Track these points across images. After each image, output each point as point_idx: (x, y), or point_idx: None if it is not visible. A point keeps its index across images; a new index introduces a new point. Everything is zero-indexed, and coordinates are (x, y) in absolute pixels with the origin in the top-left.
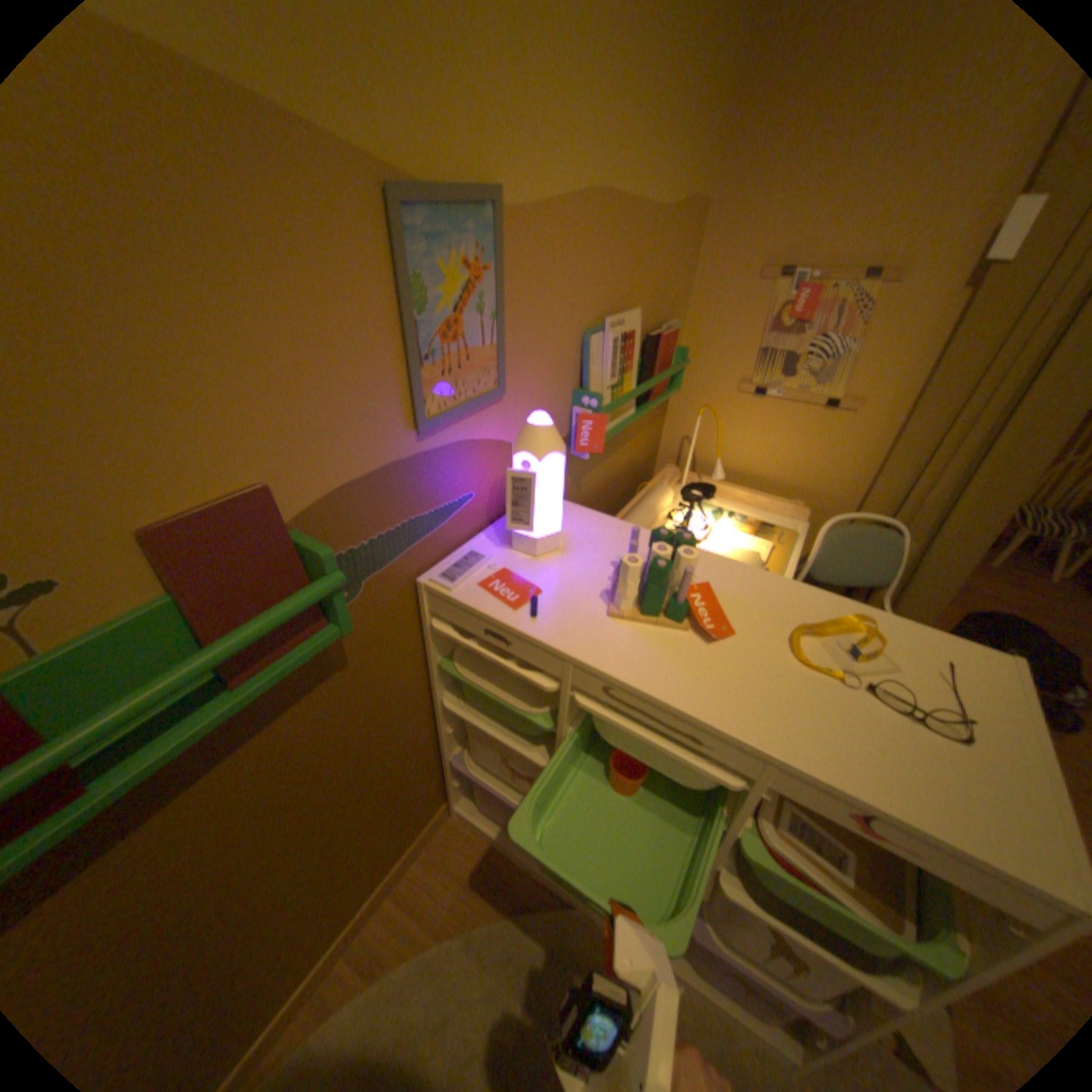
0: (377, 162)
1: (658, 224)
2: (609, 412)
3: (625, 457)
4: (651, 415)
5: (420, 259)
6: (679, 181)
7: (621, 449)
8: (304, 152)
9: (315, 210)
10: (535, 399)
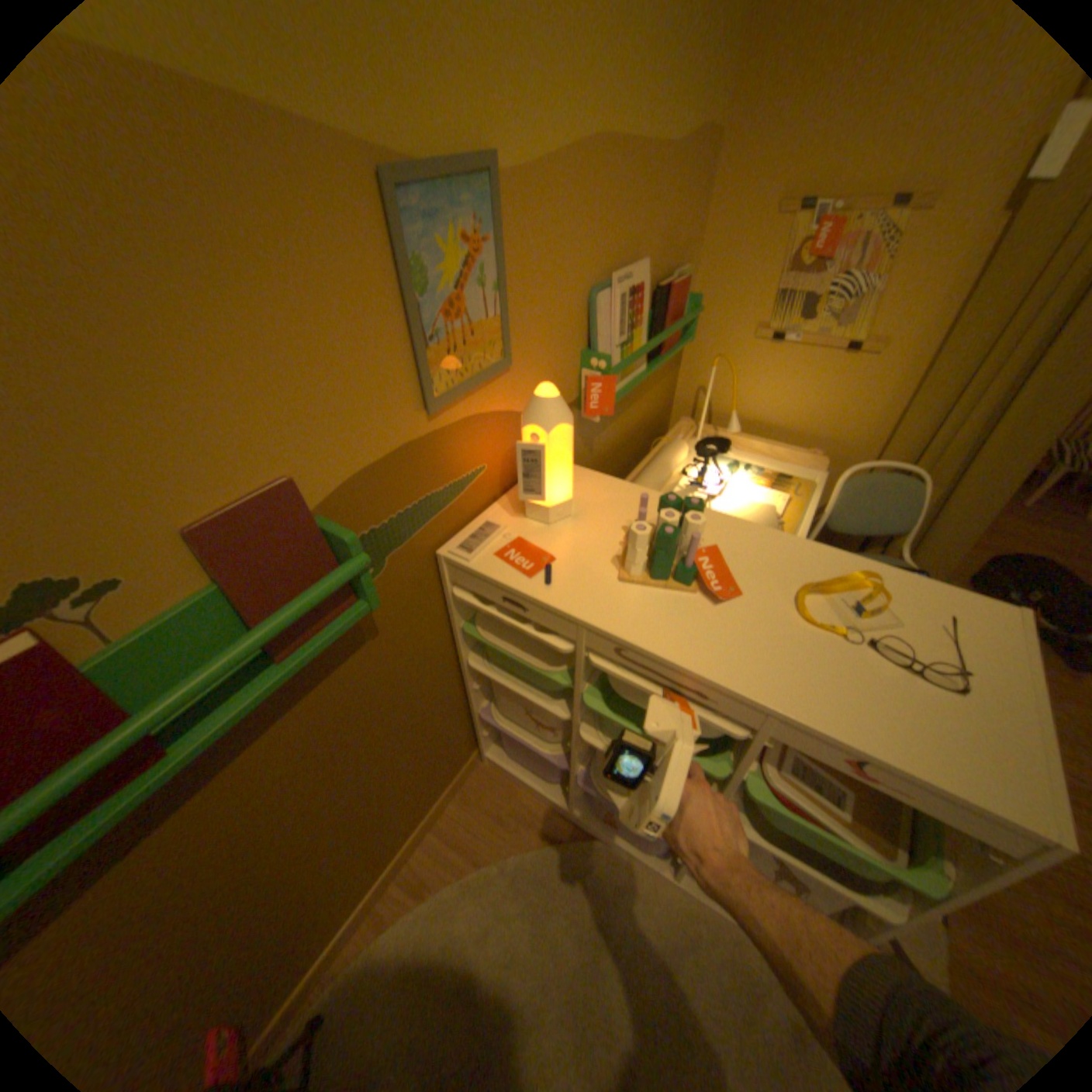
0: (368, 146)
1: (666, 164)
2: (618, 372)
3: (638, 414)
4: (663, 368)
5: (417, 240)
6: (687, 111)
7: (634, 406)
8: (296, 147)
9: (311, 206)
10: (542, 366)
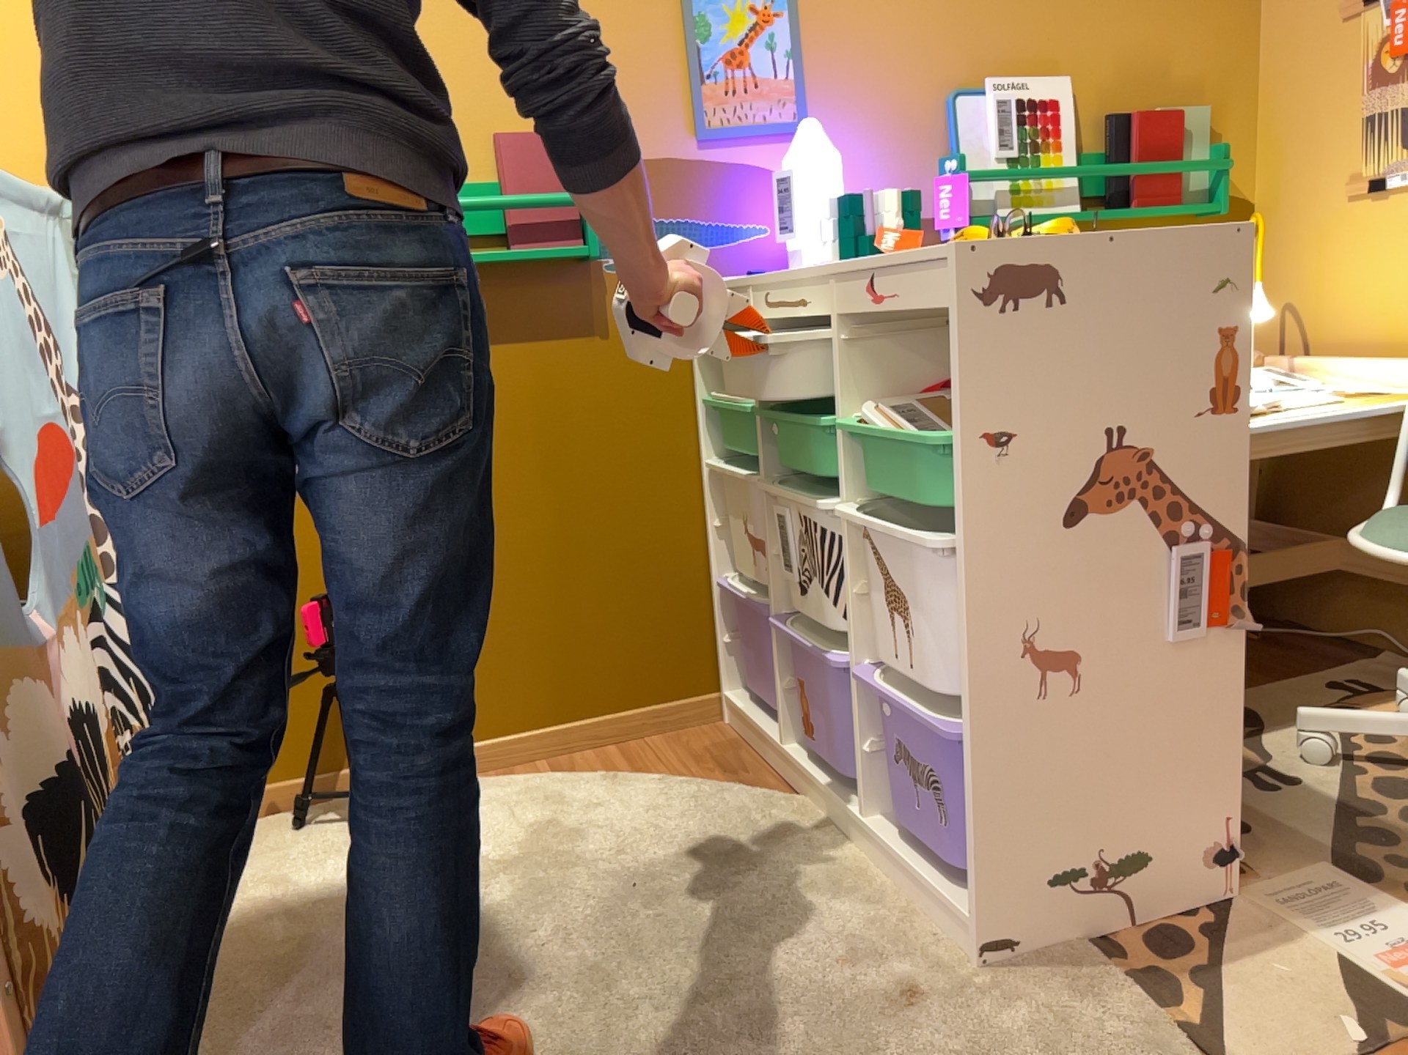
0: None
1: None
2: (974, 175)
3: None
4: None
5: (703, 6)
6: None
7: None
8: None
9: None
10: (860, 152)
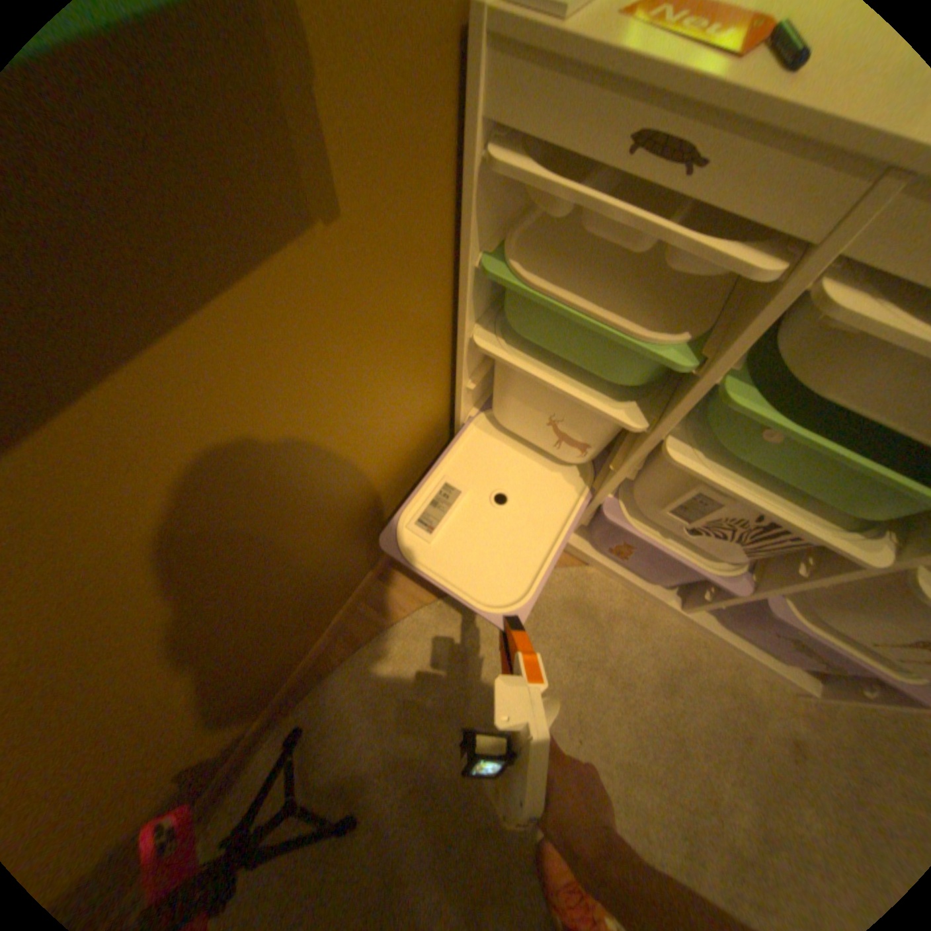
0: None
1: None
2: None
3: None
4: None
5: None
6: None
7: None
8: None
9: None
10: None
